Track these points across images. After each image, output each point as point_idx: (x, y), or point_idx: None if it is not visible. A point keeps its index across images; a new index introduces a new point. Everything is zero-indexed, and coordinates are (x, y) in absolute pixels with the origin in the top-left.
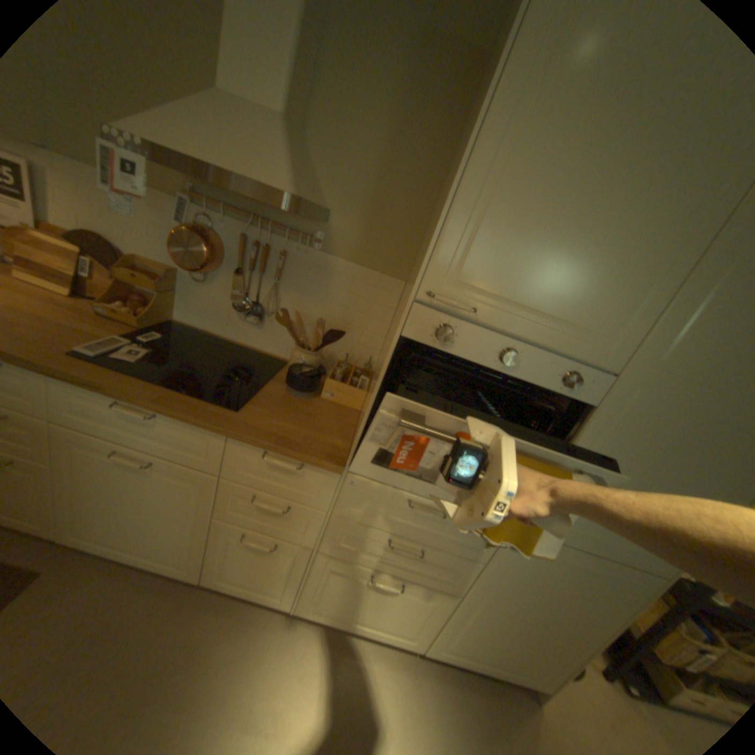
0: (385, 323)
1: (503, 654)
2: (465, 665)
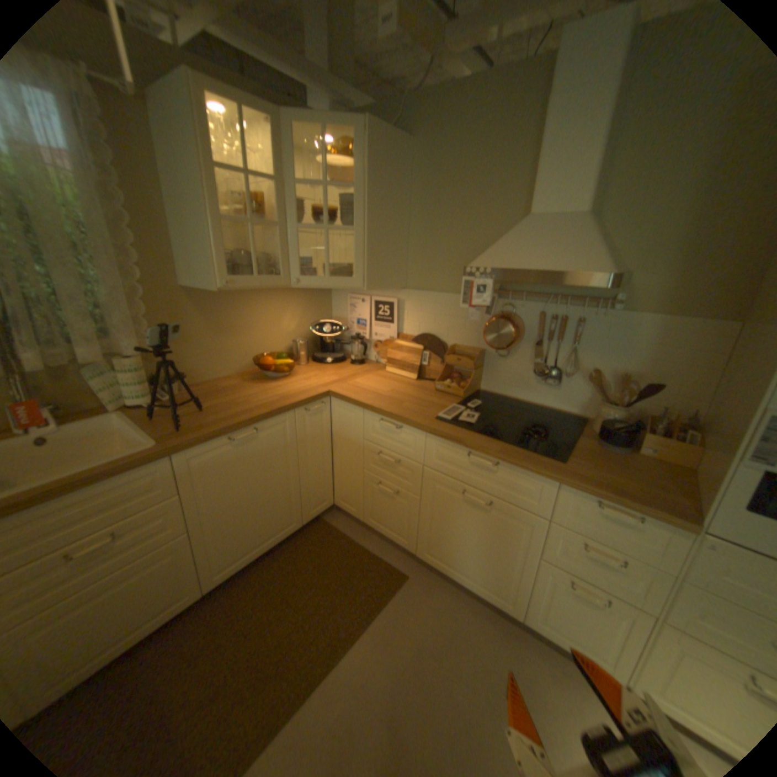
0: (715, 370)
1: None
2: None
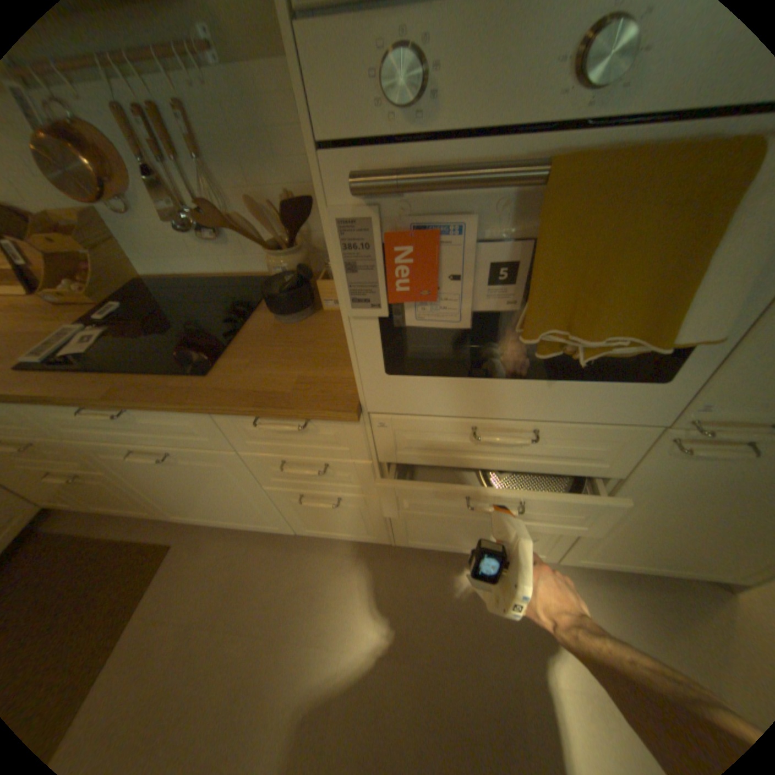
0: None
1: (671, 557)
2: (616, 568)
